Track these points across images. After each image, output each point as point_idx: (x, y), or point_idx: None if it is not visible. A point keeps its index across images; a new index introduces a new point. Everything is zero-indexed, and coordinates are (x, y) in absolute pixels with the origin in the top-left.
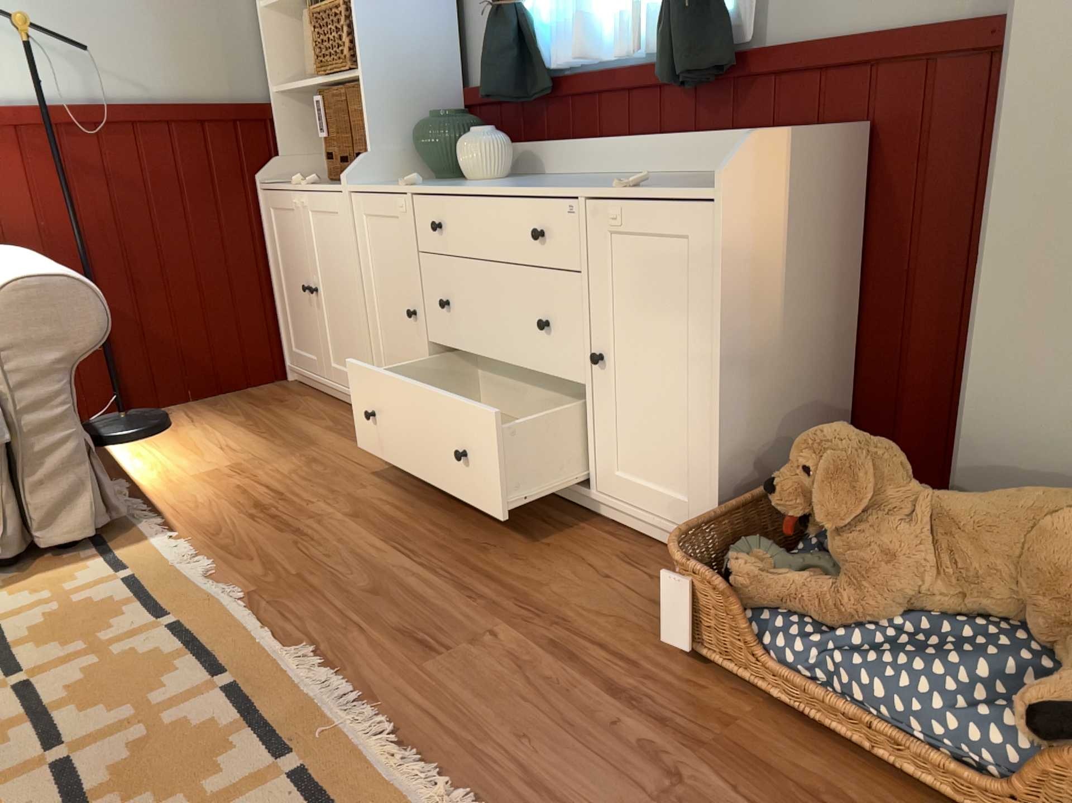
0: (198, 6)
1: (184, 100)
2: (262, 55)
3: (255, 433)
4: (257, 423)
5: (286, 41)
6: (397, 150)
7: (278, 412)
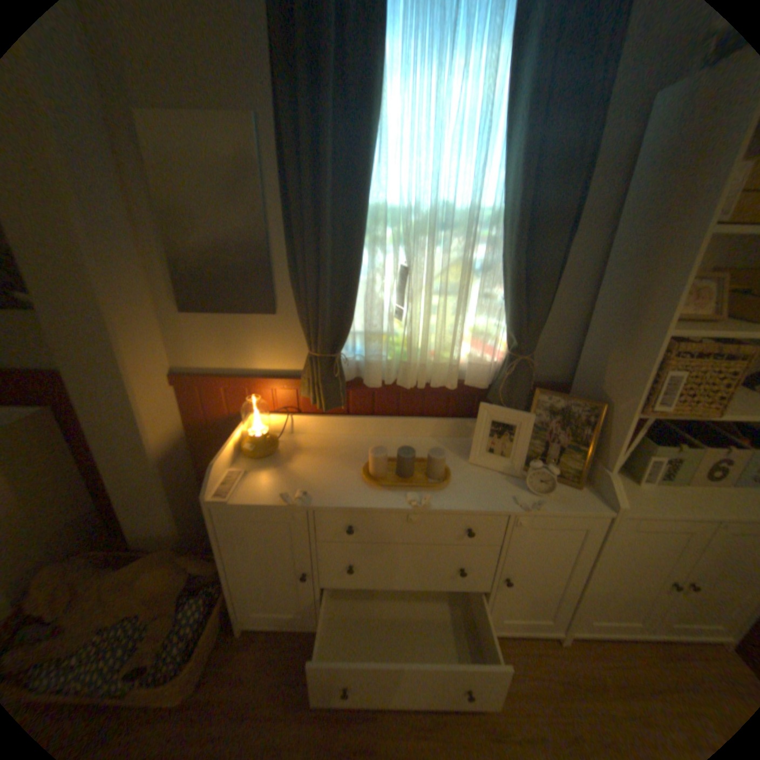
0: None
1: None
2: None
3: None
4: None
5: None
6: None
7: None
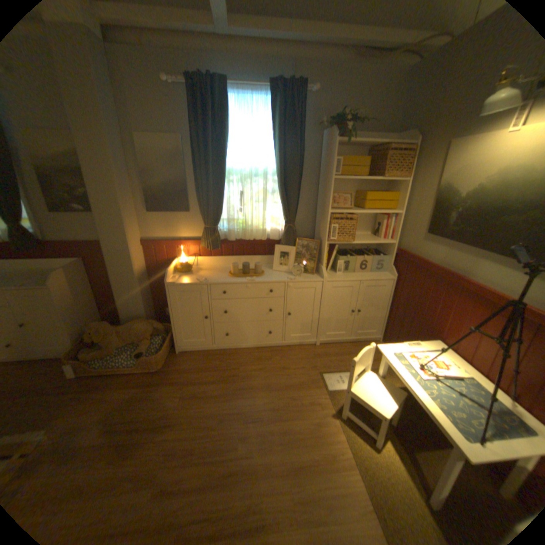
0: None
1: None
2: None
3: None
4: None
5: None
6: None
7: None
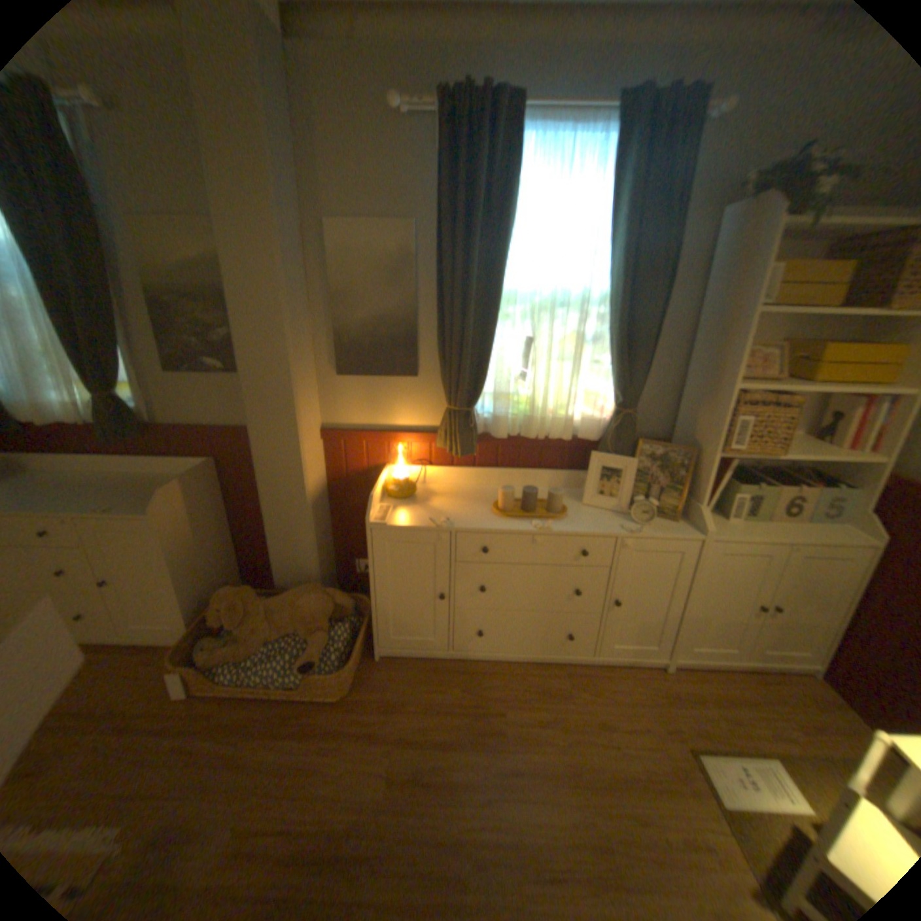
0: None
1: None
2: None
3: None
4: None
5: None
6: None
7: None
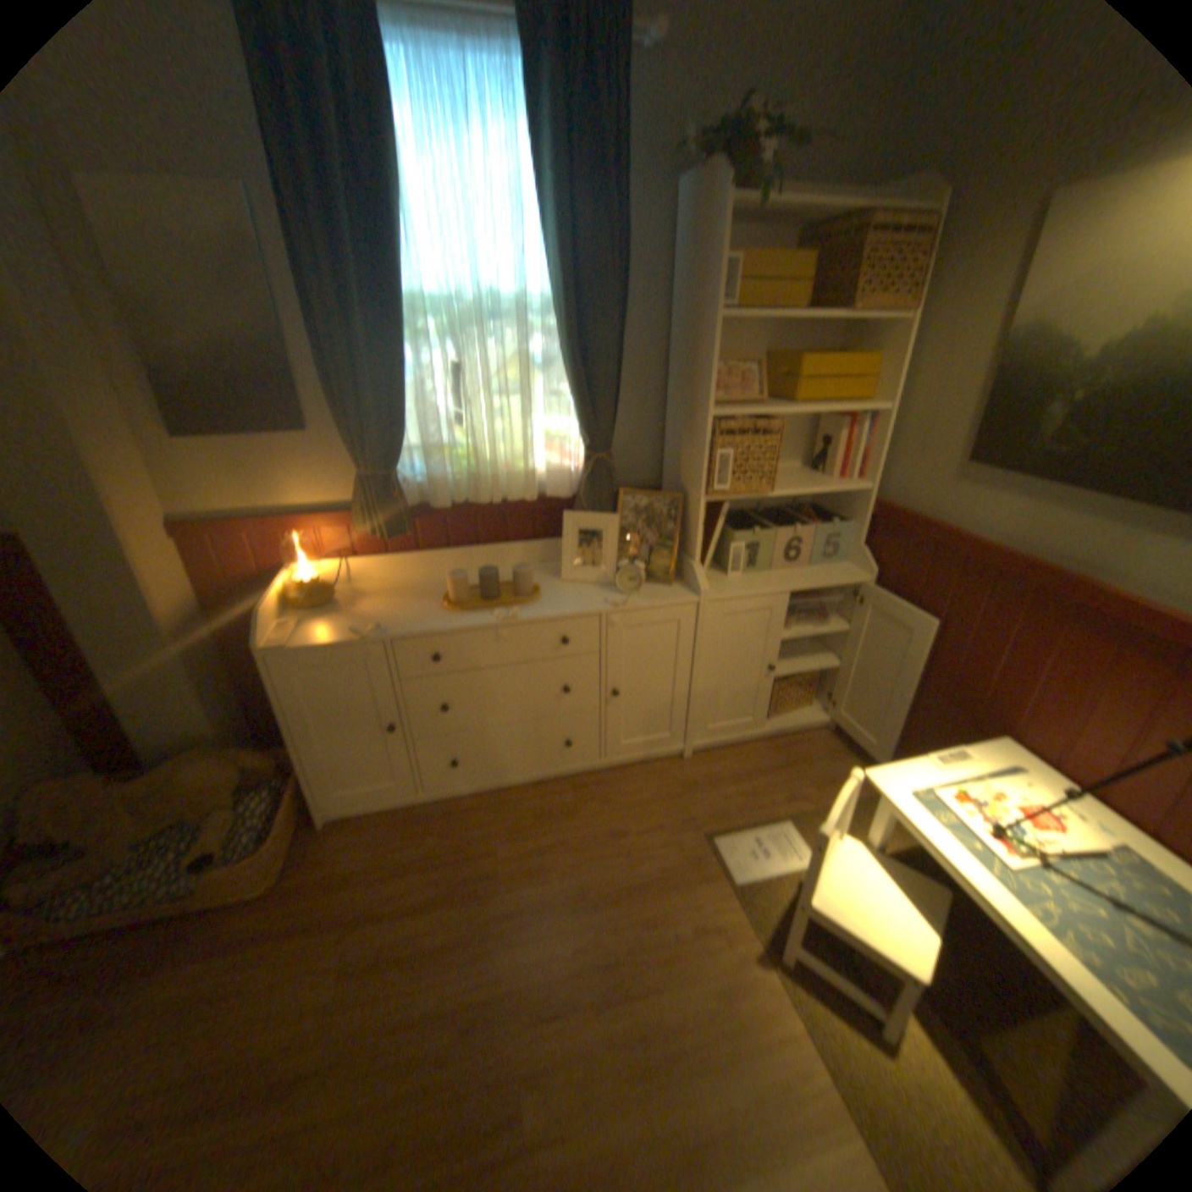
0: None
1: None
2: None
3: None
4: None
5: None
6: None
7: None
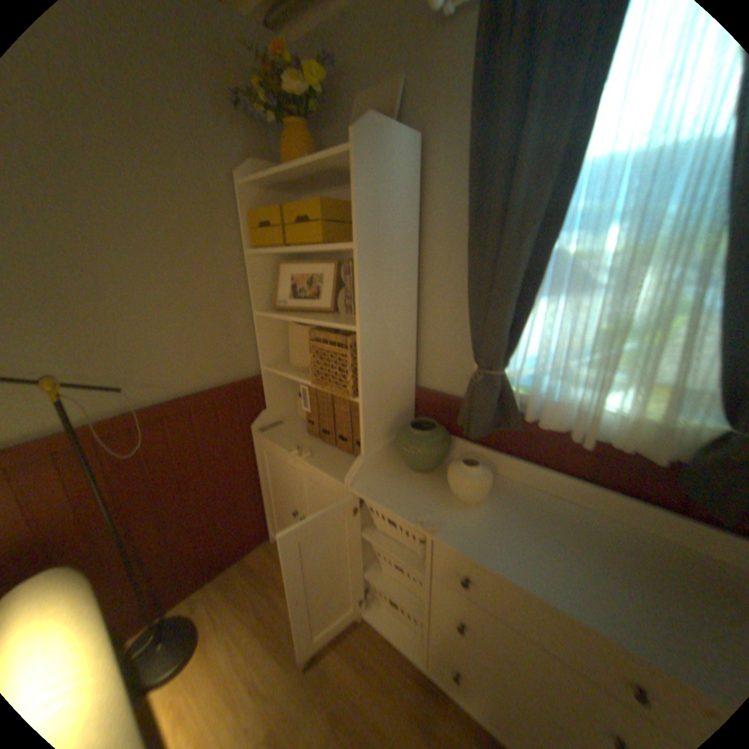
0: (209, 317)
1: (199, 387)
2: (255, 342)
3: (271, 655)
4: (267, 629)
5: (273, 332)
6: (381, 446)
7: (279, 605)
